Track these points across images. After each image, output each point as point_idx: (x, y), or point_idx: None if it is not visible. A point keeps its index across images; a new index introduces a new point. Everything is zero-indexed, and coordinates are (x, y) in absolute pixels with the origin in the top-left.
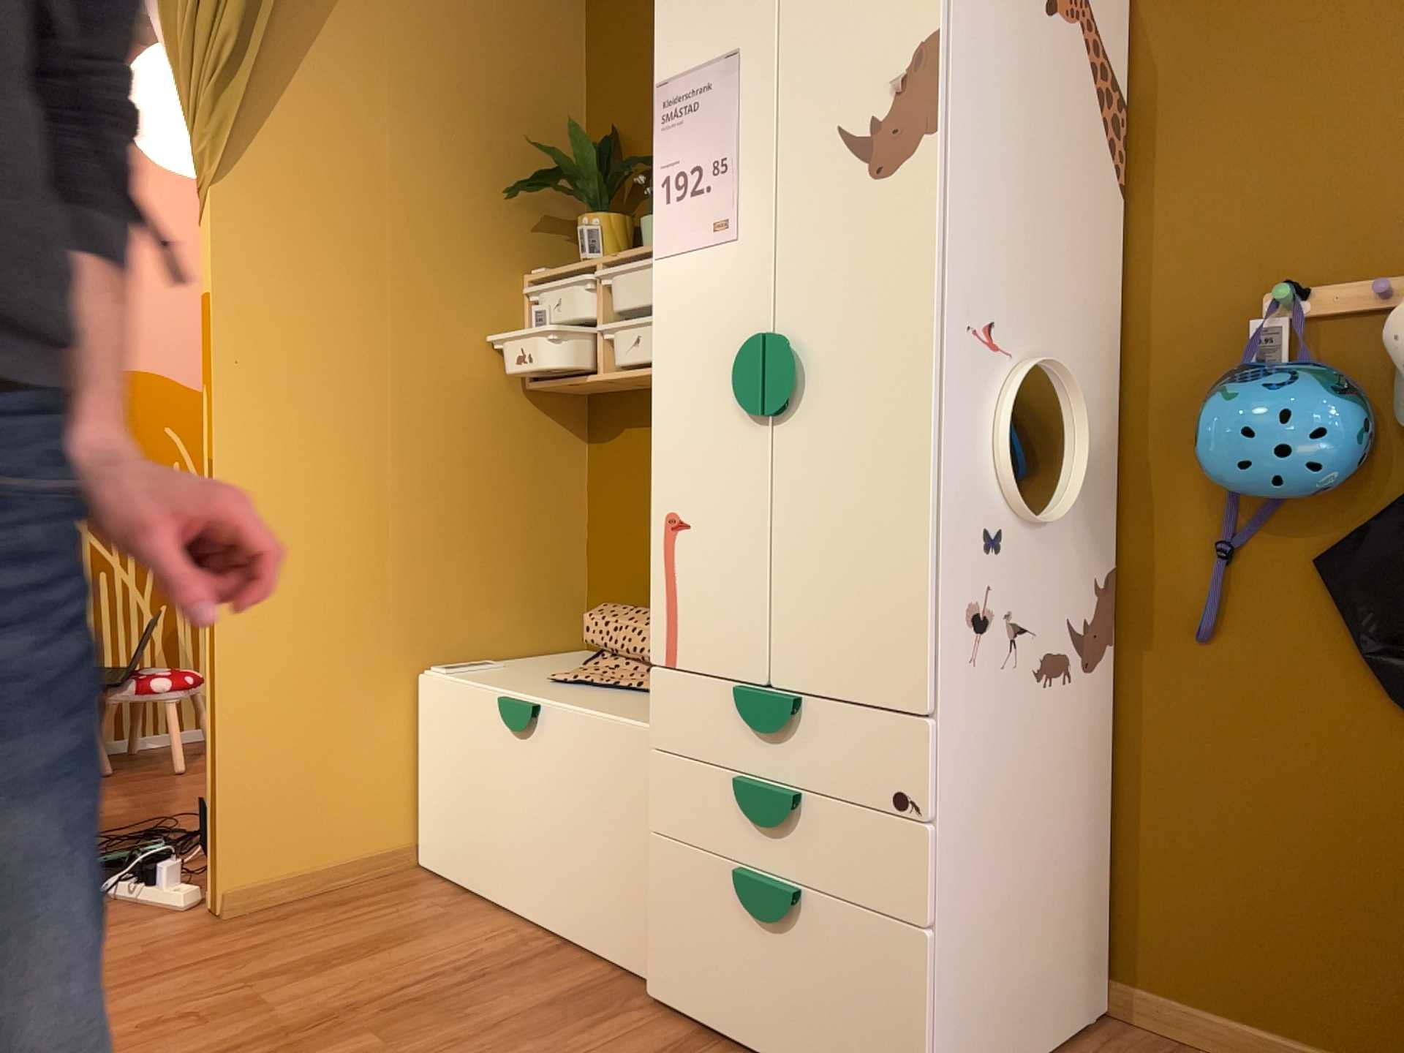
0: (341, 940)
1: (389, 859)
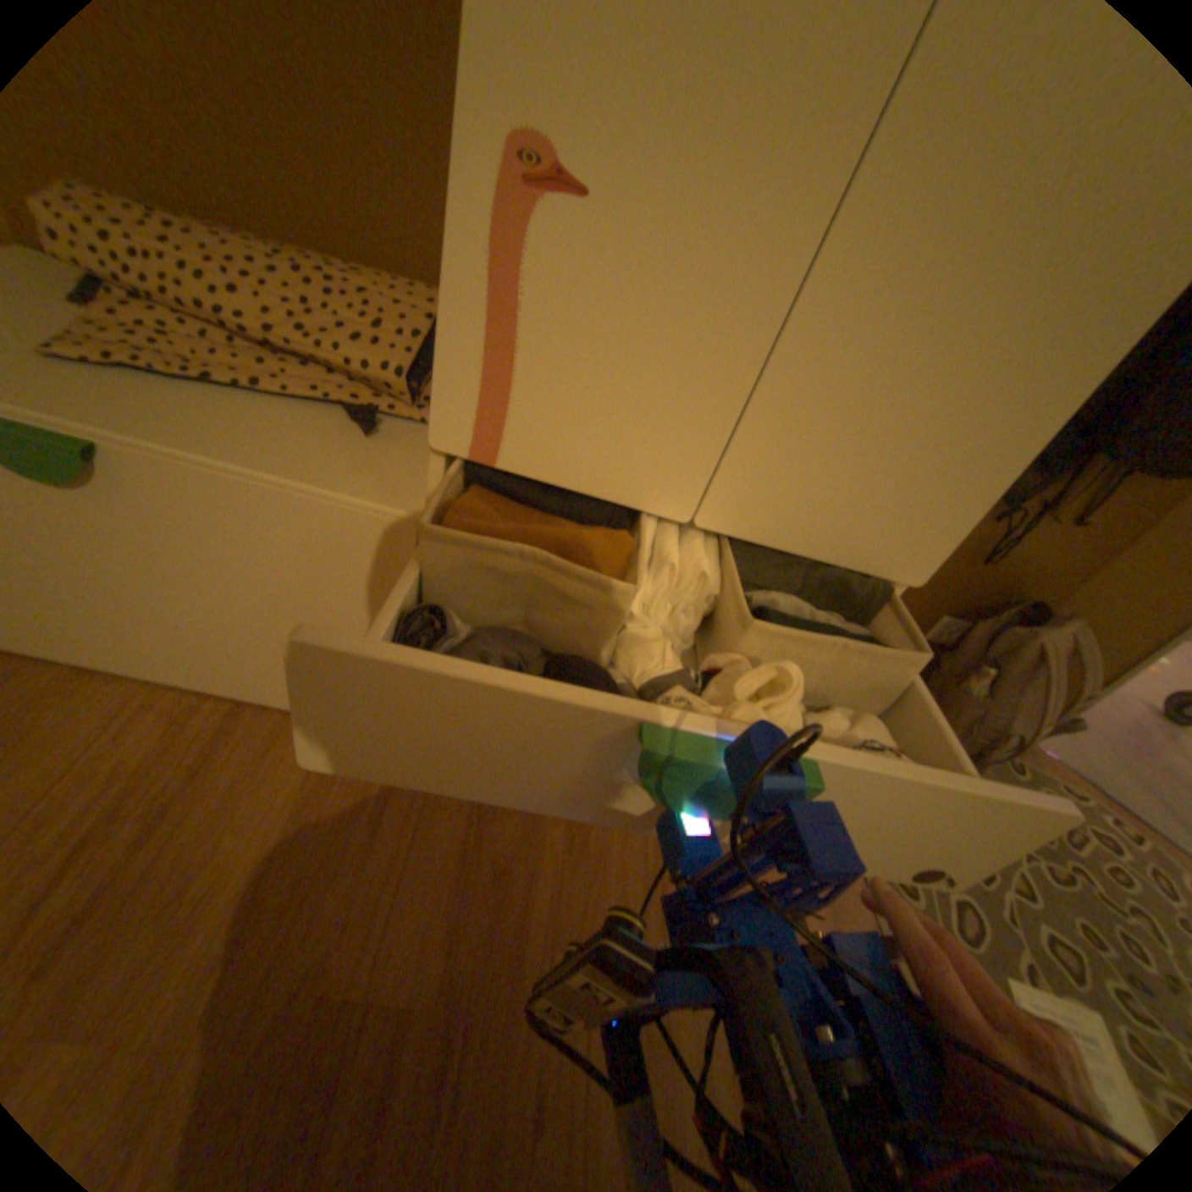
0: None
1: None
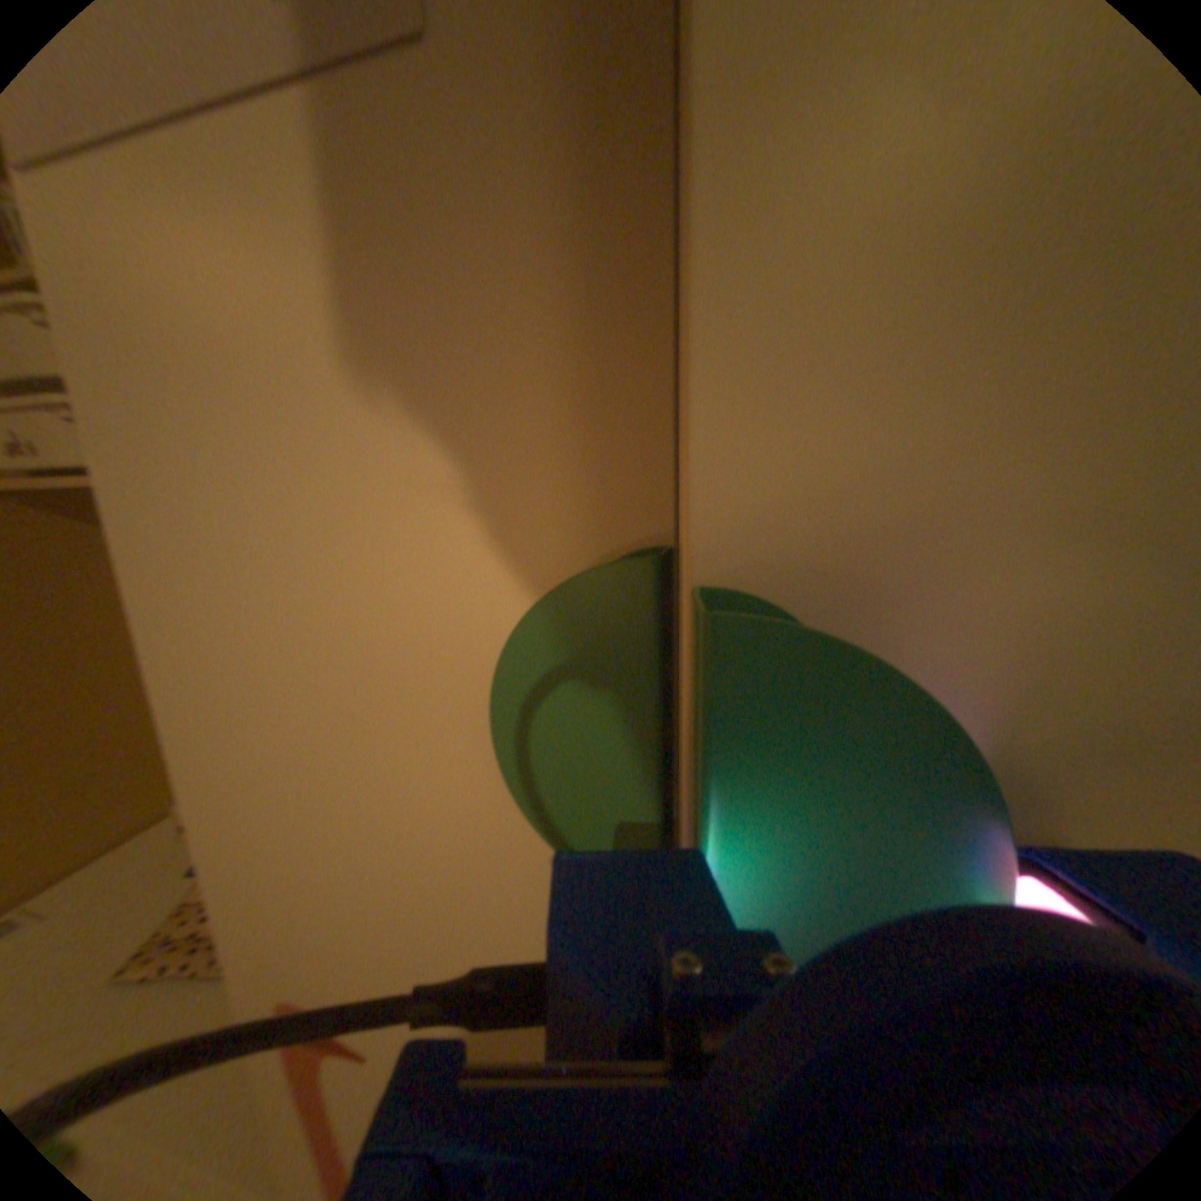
0: None
1: None
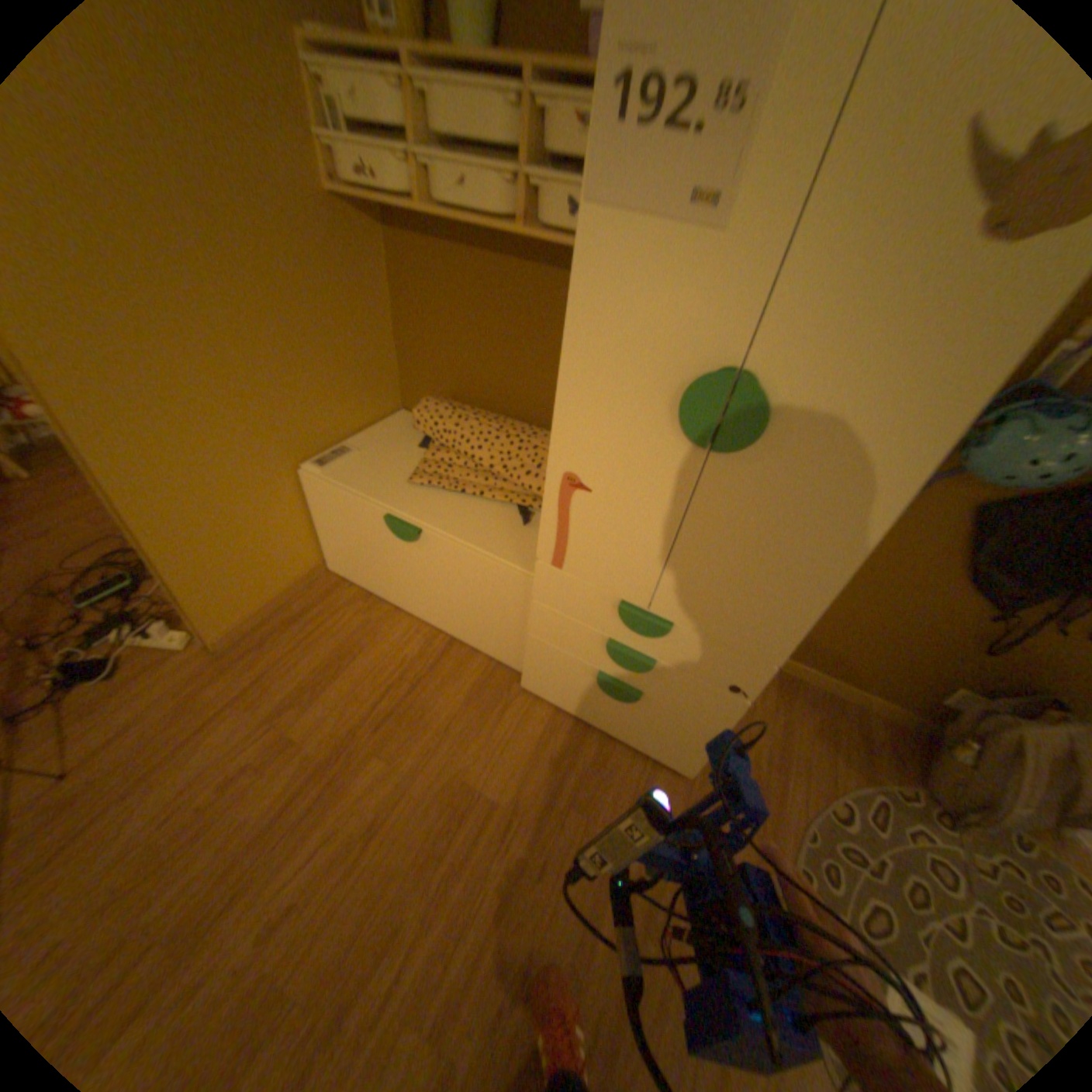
0: (316, 662)
1: (313, 575)
